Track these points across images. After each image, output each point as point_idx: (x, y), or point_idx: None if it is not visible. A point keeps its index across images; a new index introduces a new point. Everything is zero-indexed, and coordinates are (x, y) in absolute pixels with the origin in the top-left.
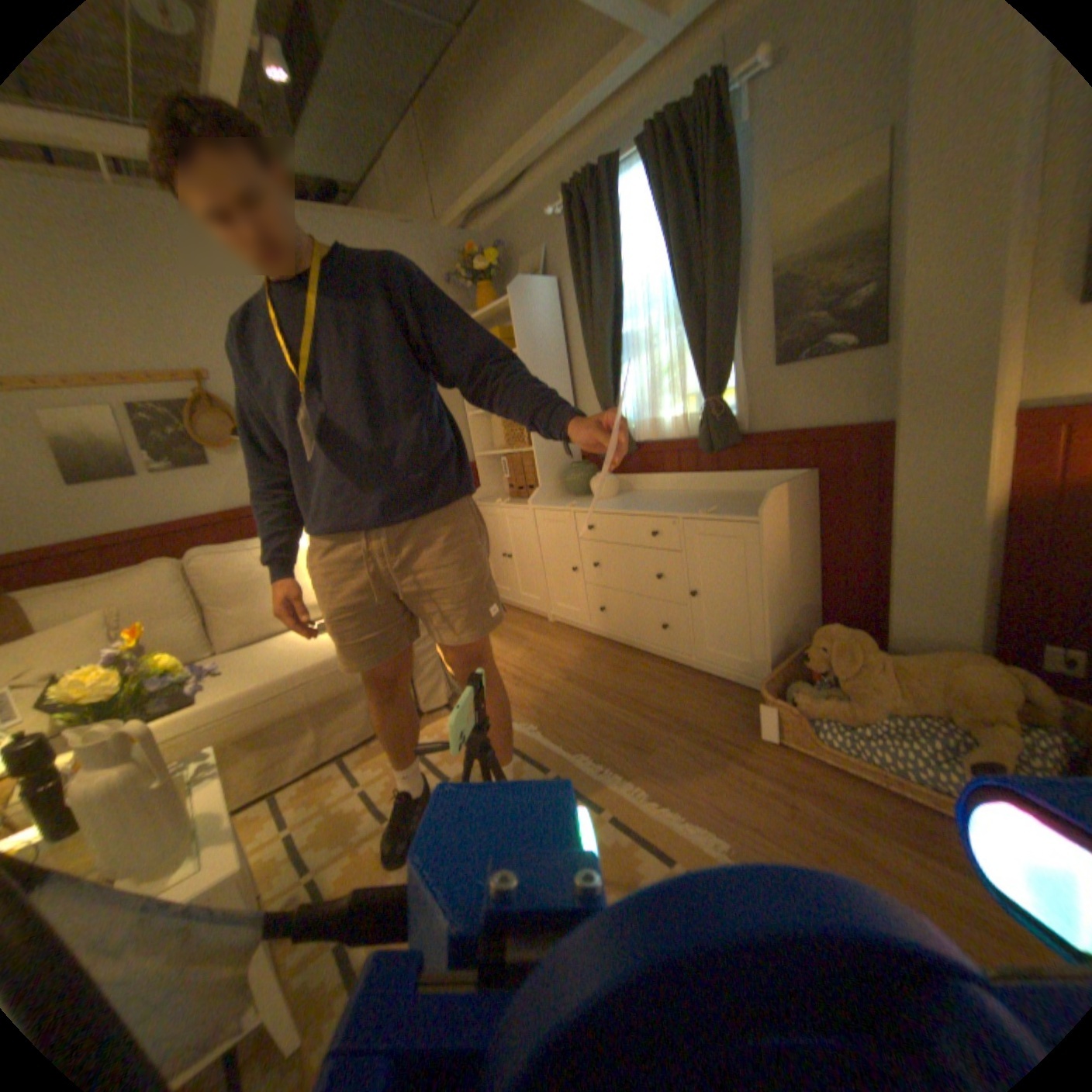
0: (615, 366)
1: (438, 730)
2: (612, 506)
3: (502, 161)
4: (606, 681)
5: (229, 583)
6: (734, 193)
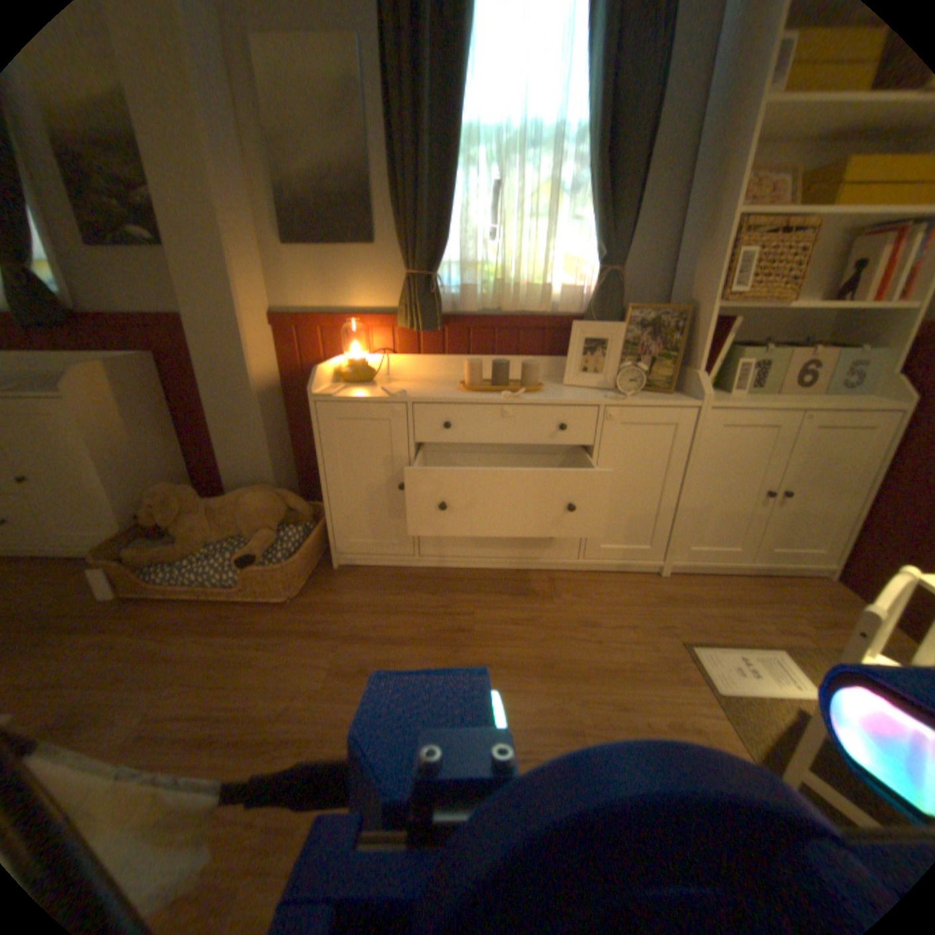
0: None
1: None
2: None
3: None
4: None
5: None
6: None
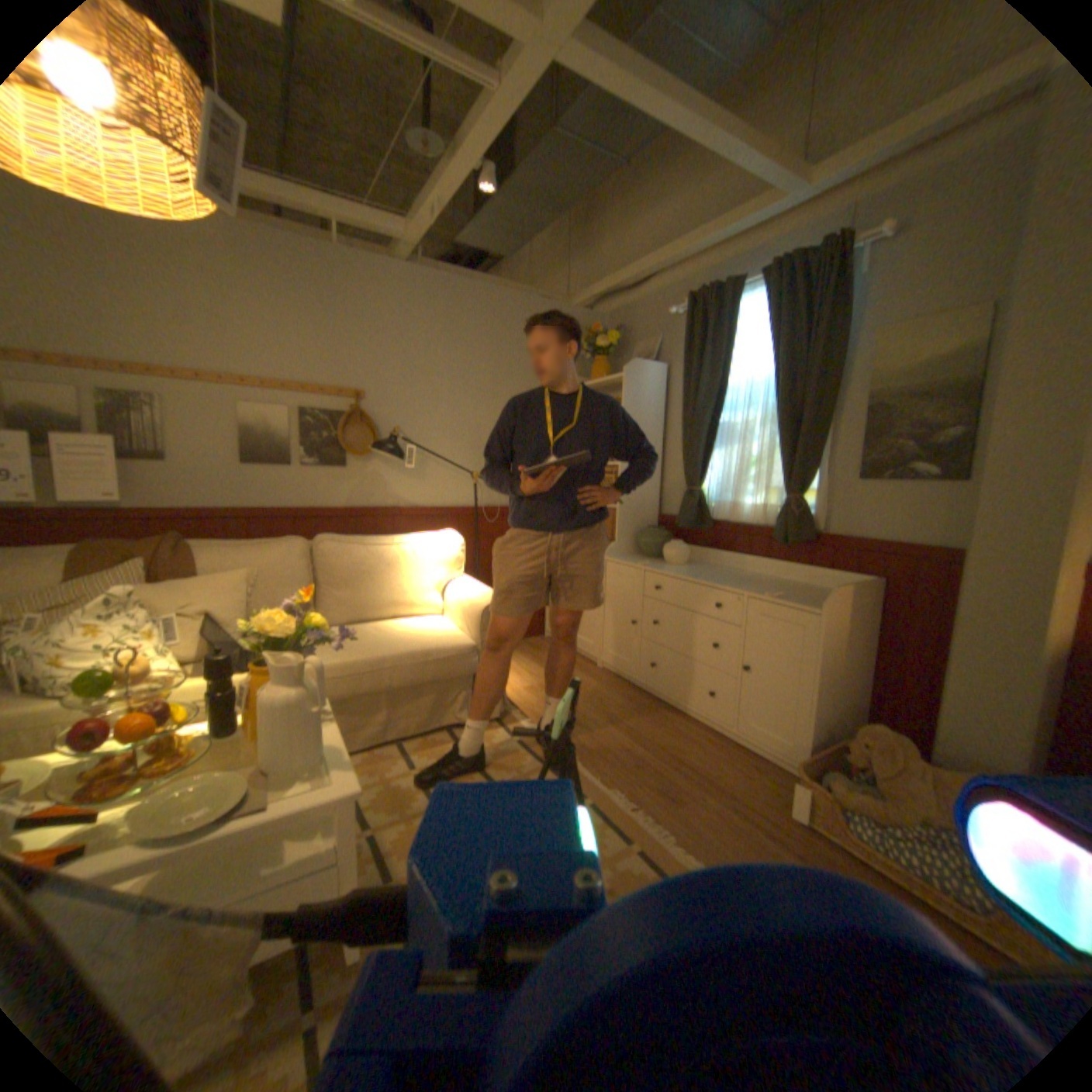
0: (707, 449)
1: (488, 739)
2: (682, 573)
3: (639, 262)
4: (647, 733)
5: (344, 570)
6: (844, 327)
